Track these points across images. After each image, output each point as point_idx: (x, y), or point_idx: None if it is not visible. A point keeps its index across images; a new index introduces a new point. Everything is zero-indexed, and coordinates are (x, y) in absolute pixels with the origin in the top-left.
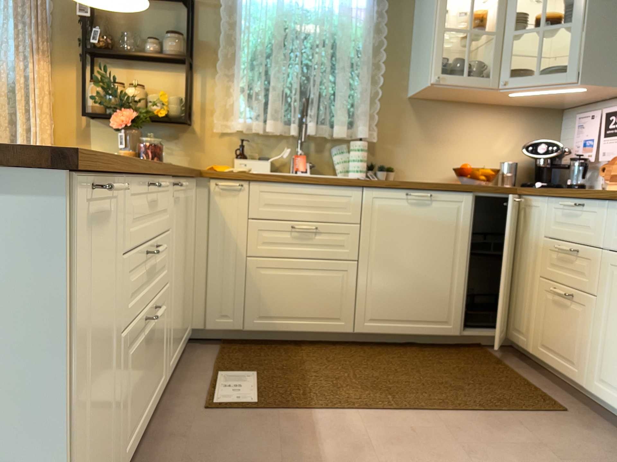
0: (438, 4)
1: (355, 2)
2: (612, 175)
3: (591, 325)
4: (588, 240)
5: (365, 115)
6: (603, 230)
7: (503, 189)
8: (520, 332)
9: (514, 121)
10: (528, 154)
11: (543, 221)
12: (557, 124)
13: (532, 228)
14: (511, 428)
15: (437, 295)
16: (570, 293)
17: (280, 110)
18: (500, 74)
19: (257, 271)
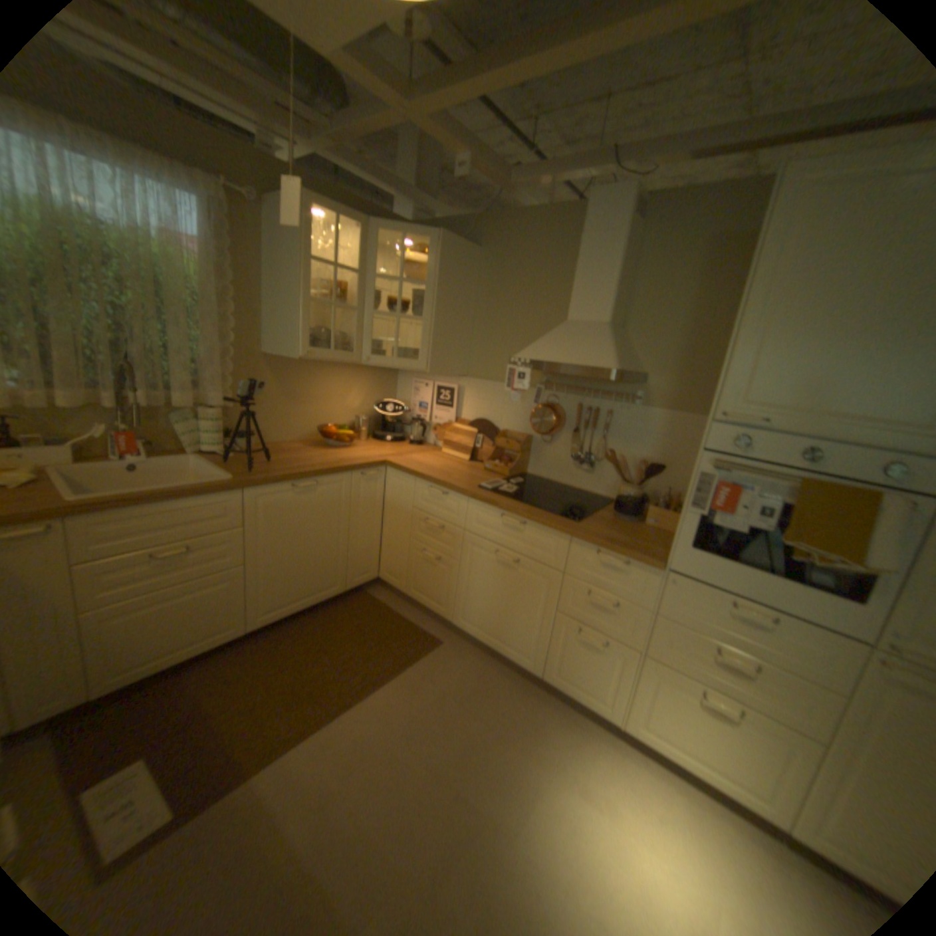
0: (300, 271)
1: (180, 229)
2: (443, 439)
3: (455, 580)
4: (451, 520)
5: (212, 379)
6: (463, 515)
7: (374, 464)
8: (392, 575)
9: (362, 377)
10: (376, 410)
11: (411, 494)
12: (393, 379)
13: (400, 497)
14: (419, 685)
15: (325, 567)
16: (437, 554)
17: (75, 377)
18: (360, 349)
19: (104, 626)
